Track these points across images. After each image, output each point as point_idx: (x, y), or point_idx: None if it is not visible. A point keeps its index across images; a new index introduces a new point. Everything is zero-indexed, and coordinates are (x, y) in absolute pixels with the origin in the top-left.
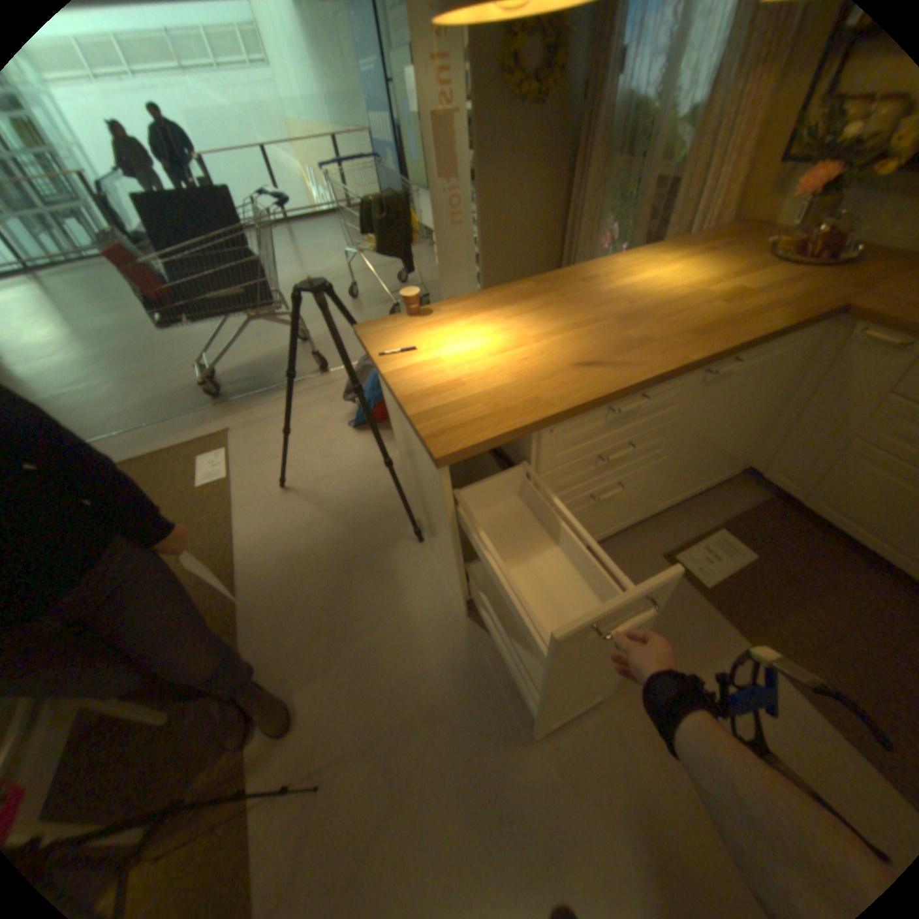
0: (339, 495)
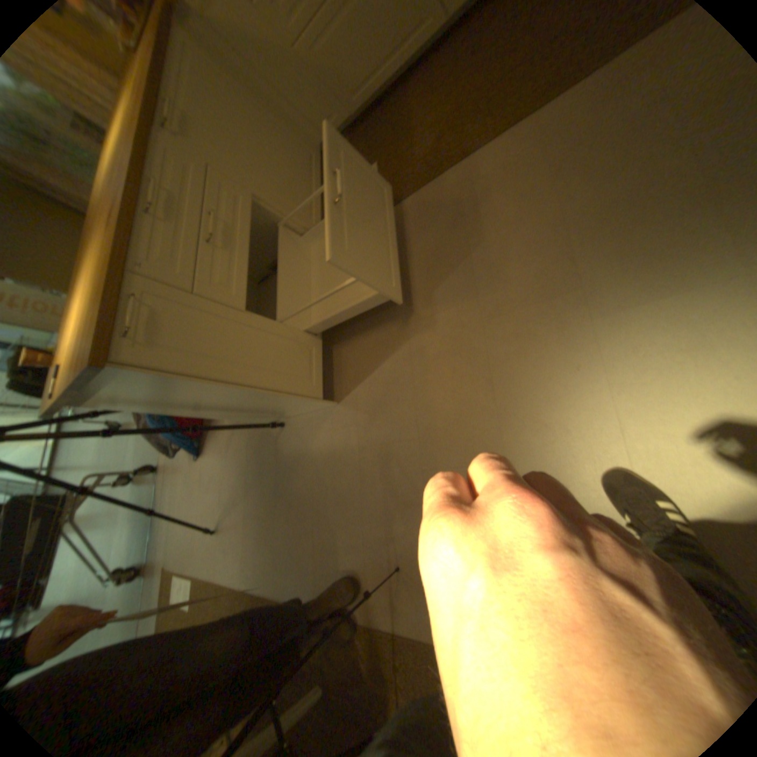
0: (234, 483)
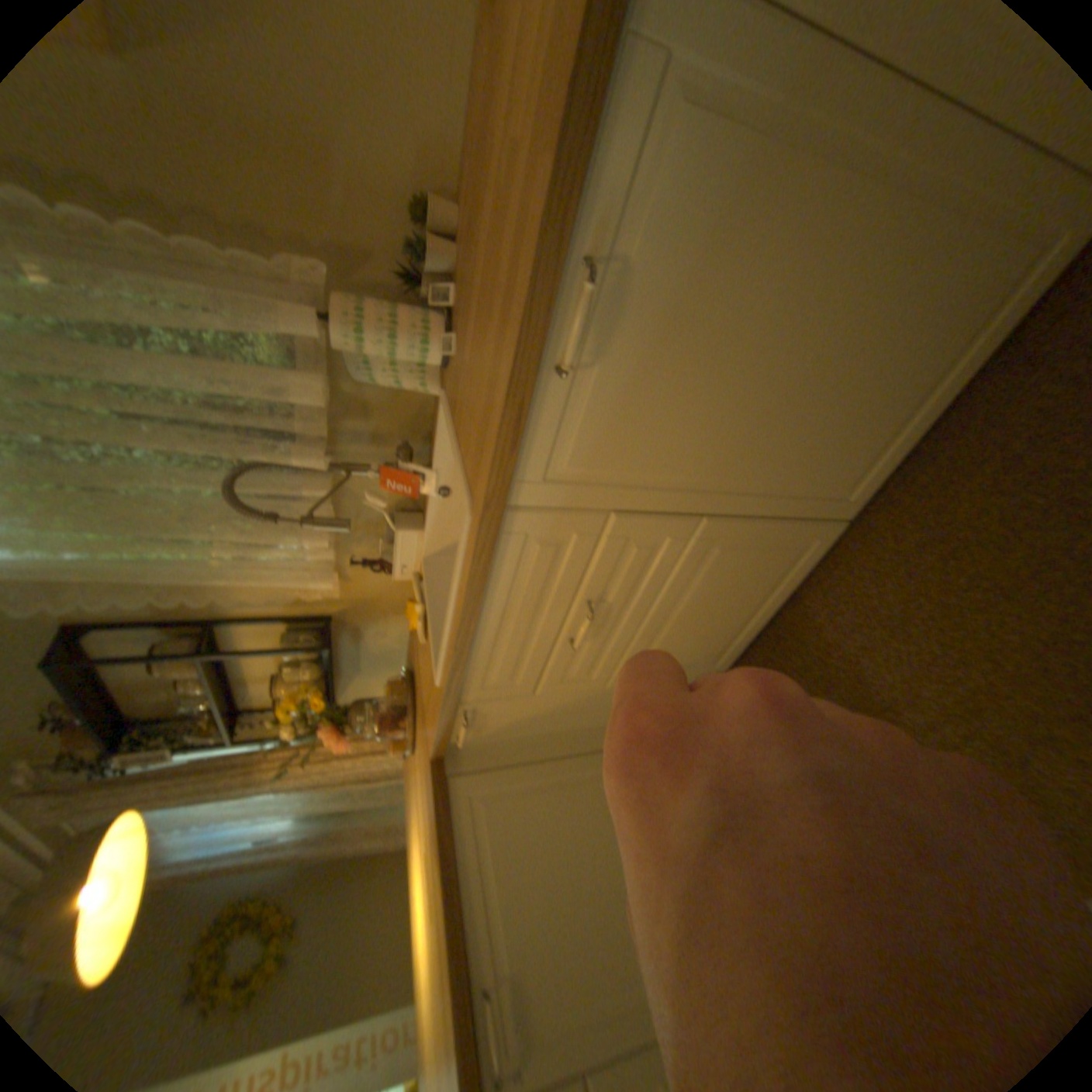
0: None
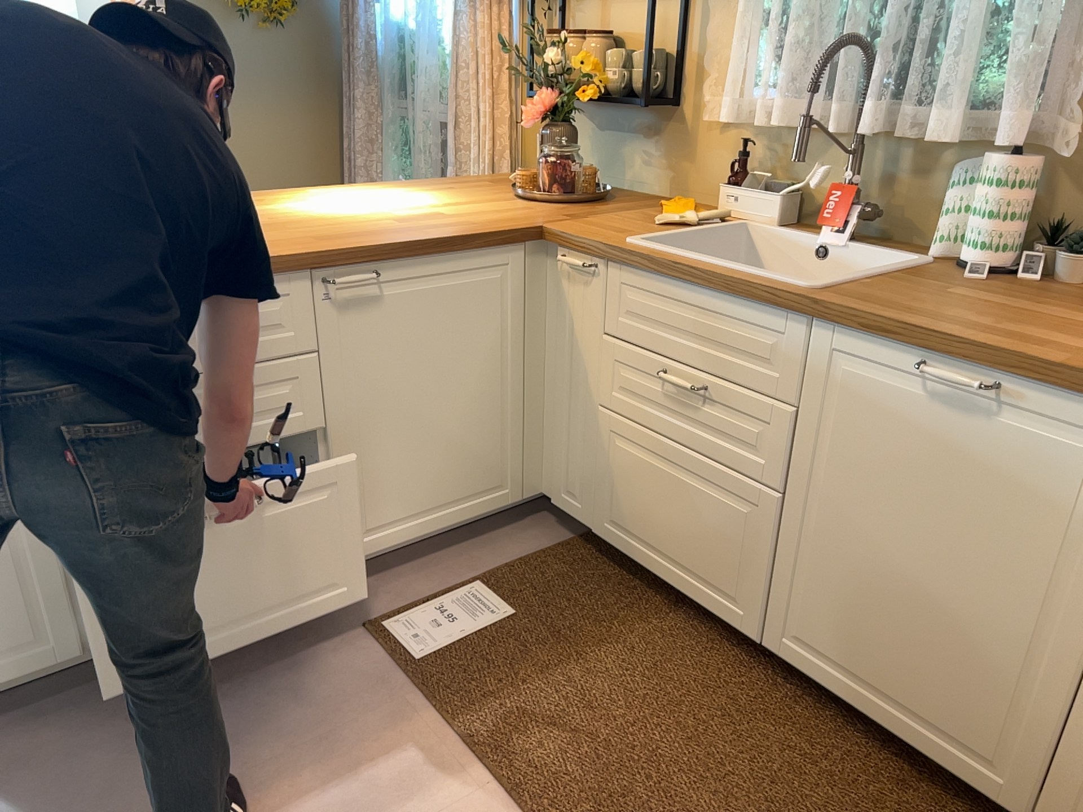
0: None
